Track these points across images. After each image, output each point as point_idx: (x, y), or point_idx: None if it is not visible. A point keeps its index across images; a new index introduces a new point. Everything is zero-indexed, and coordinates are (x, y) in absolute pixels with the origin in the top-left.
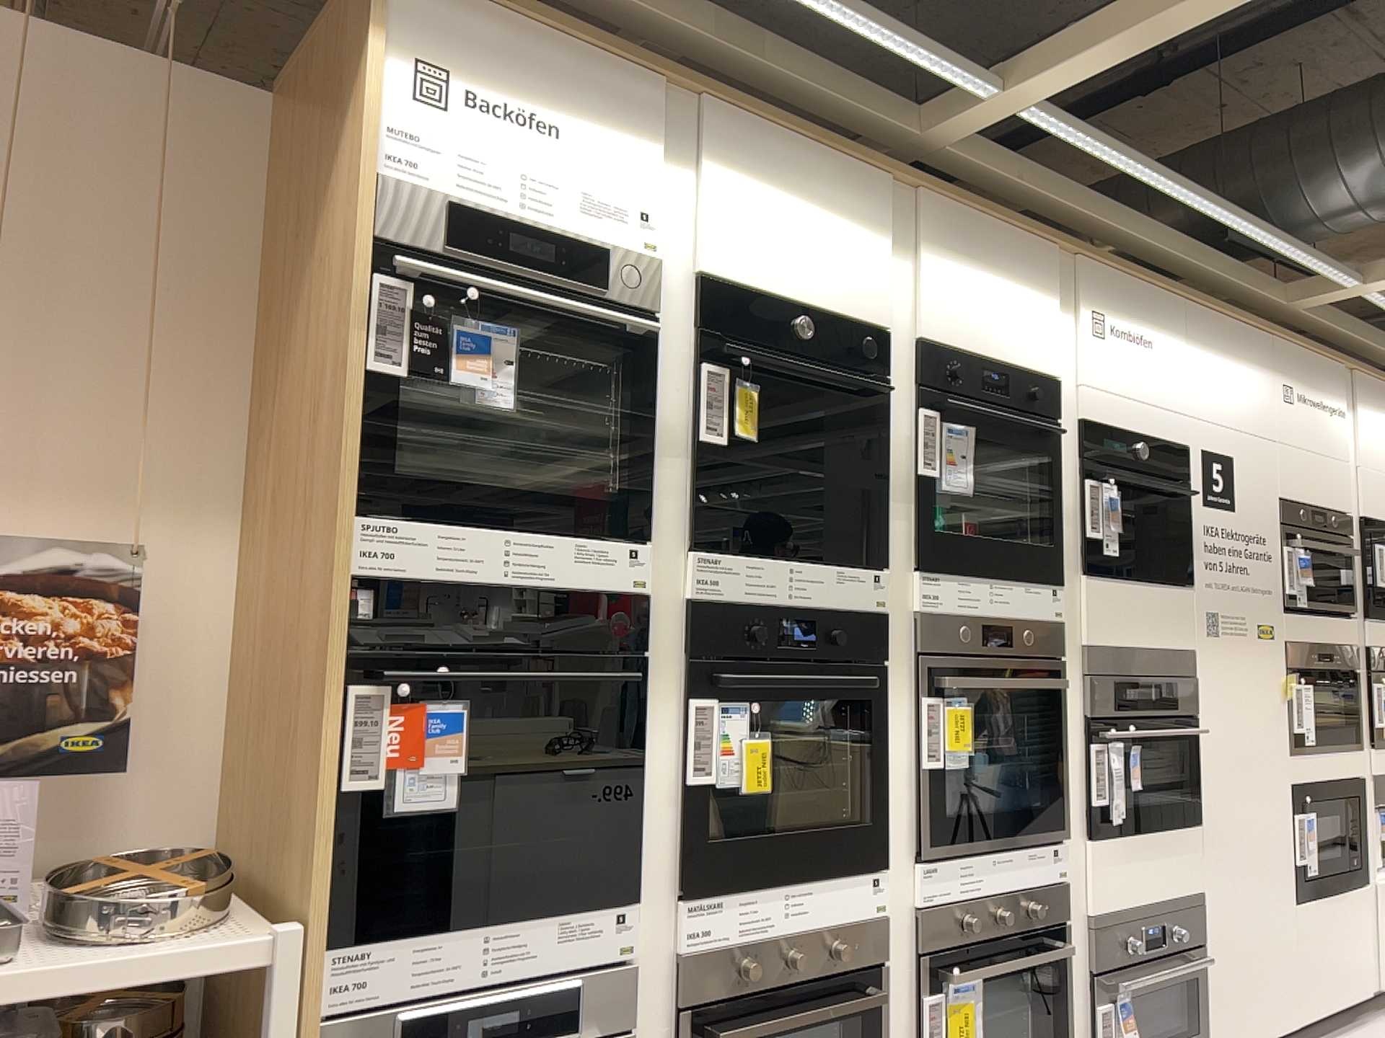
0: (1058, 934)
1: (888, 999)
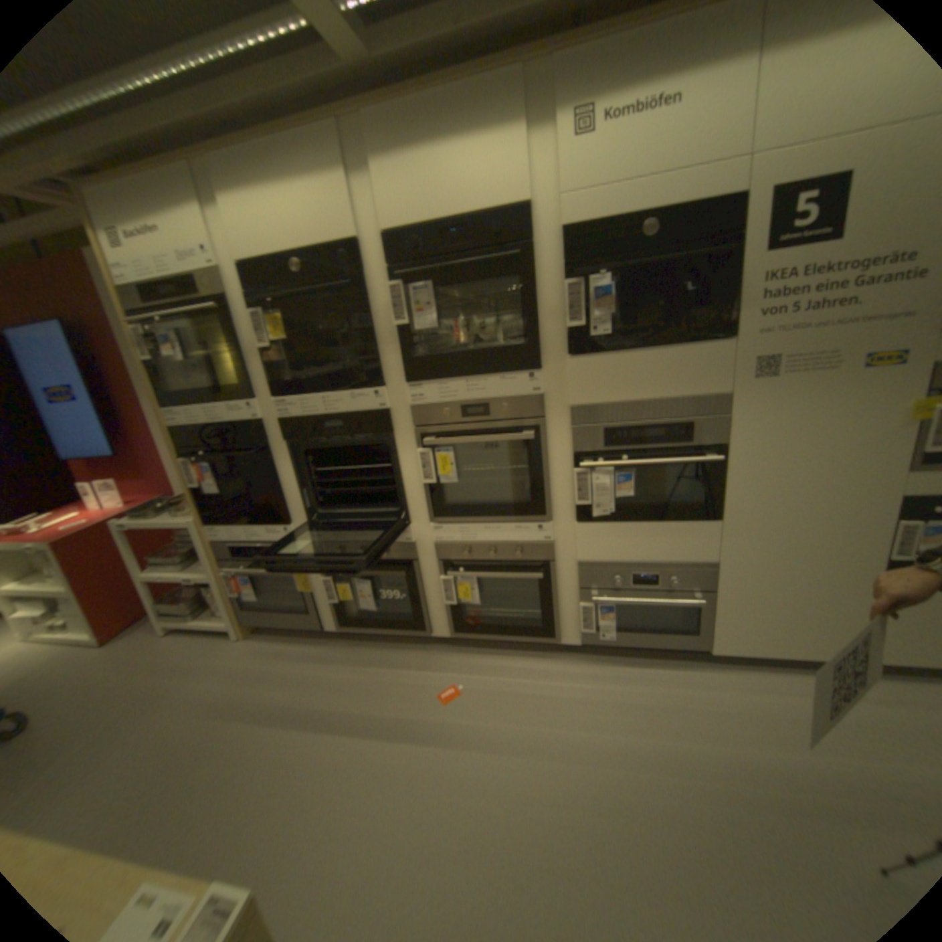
0: (544, 567)
1: (423, 574)
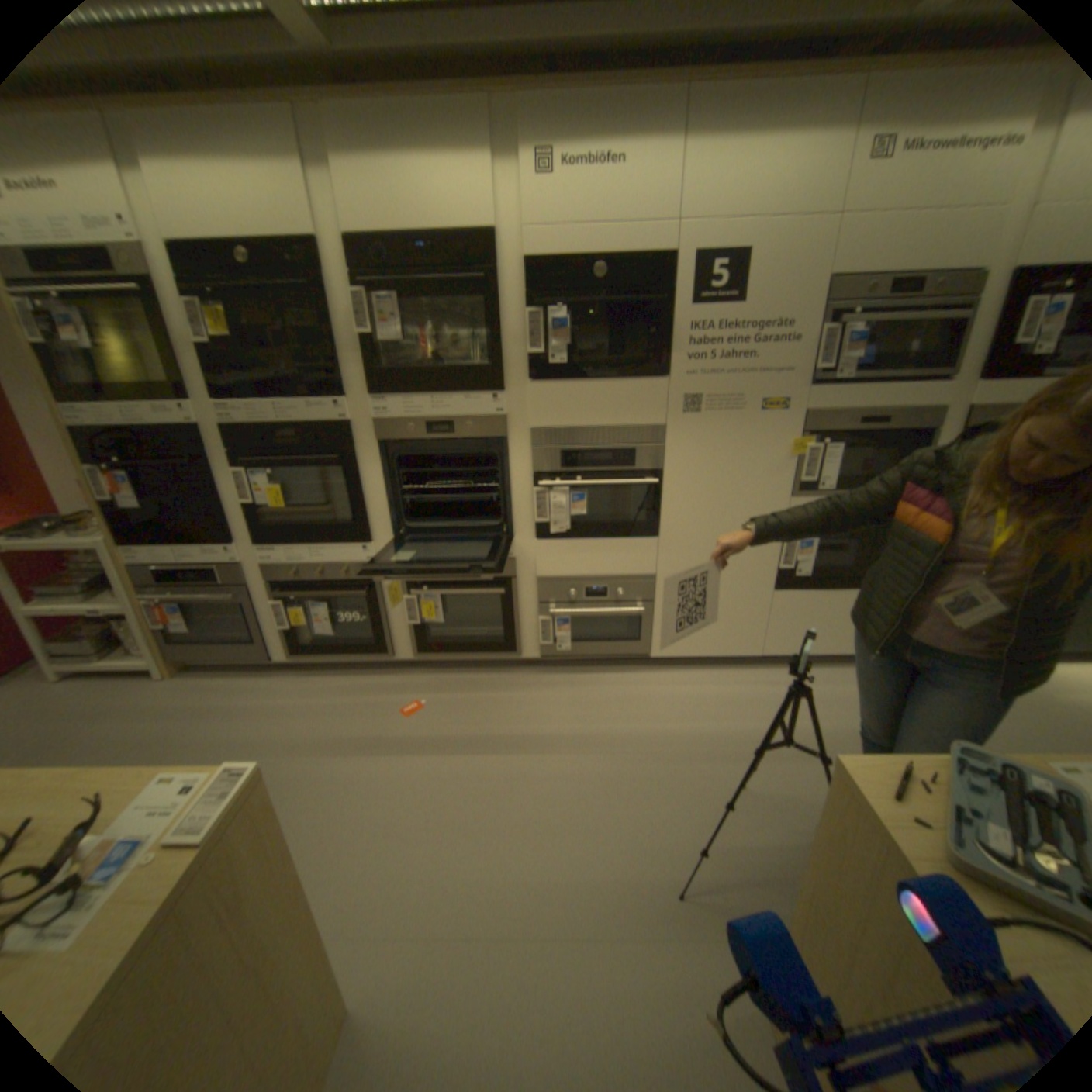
0: (506, 584)
1: (386, 595)
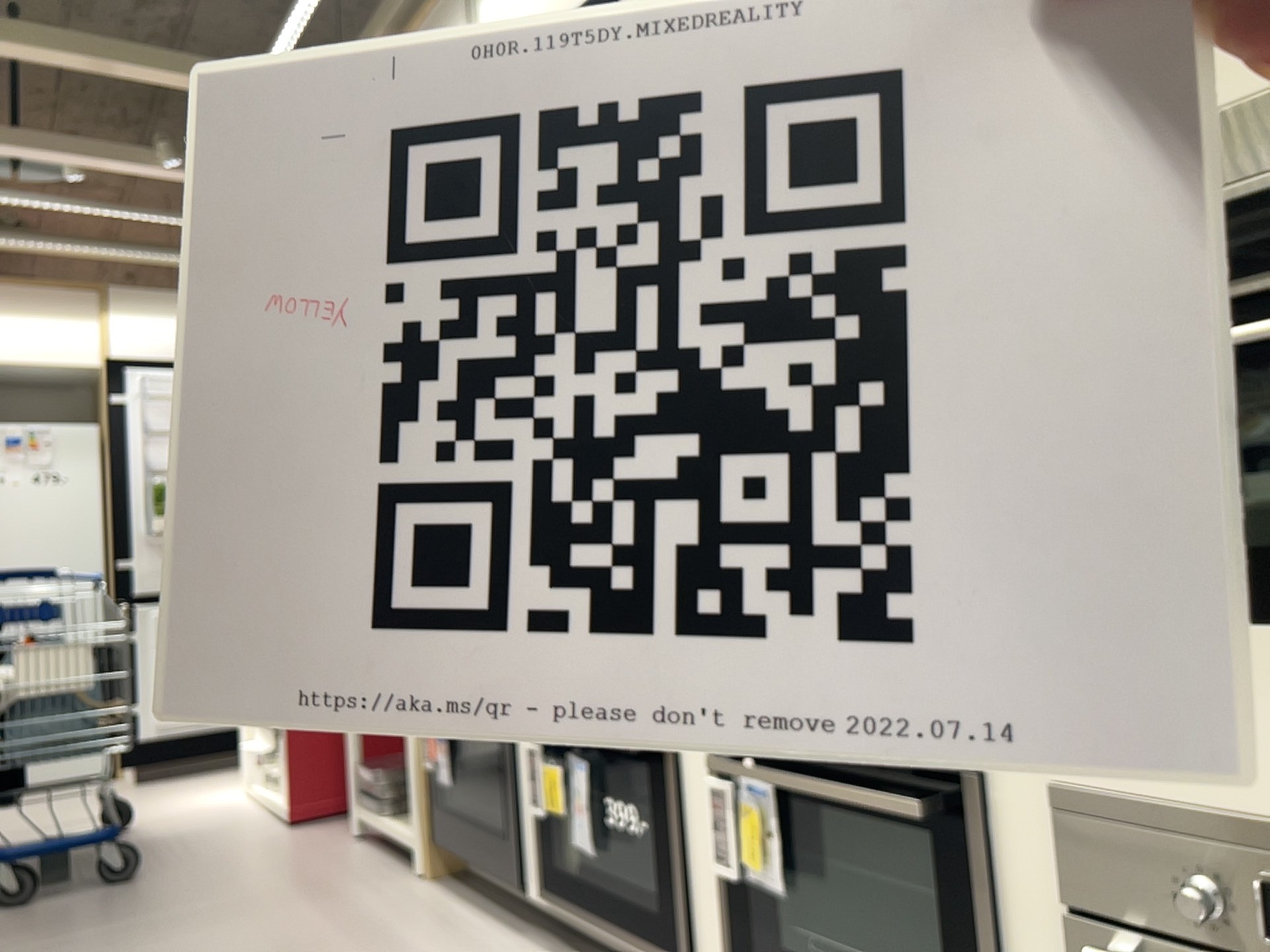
0: (955, 791)
1: (688, 767)
